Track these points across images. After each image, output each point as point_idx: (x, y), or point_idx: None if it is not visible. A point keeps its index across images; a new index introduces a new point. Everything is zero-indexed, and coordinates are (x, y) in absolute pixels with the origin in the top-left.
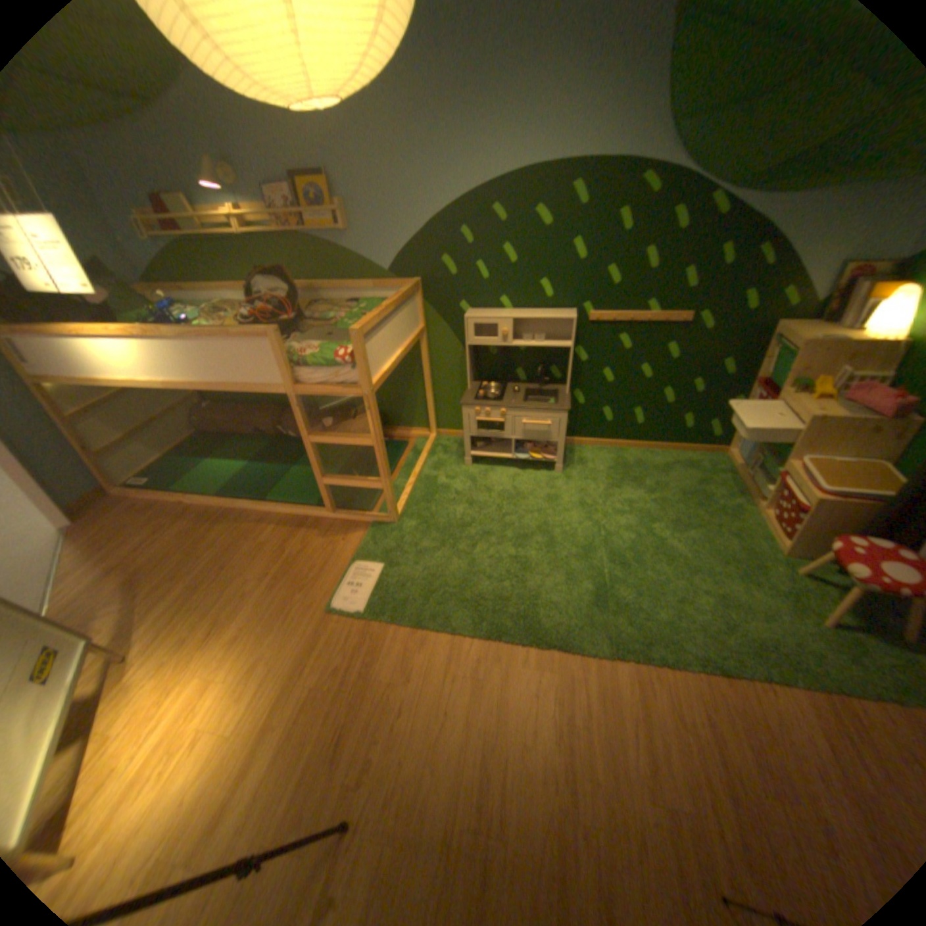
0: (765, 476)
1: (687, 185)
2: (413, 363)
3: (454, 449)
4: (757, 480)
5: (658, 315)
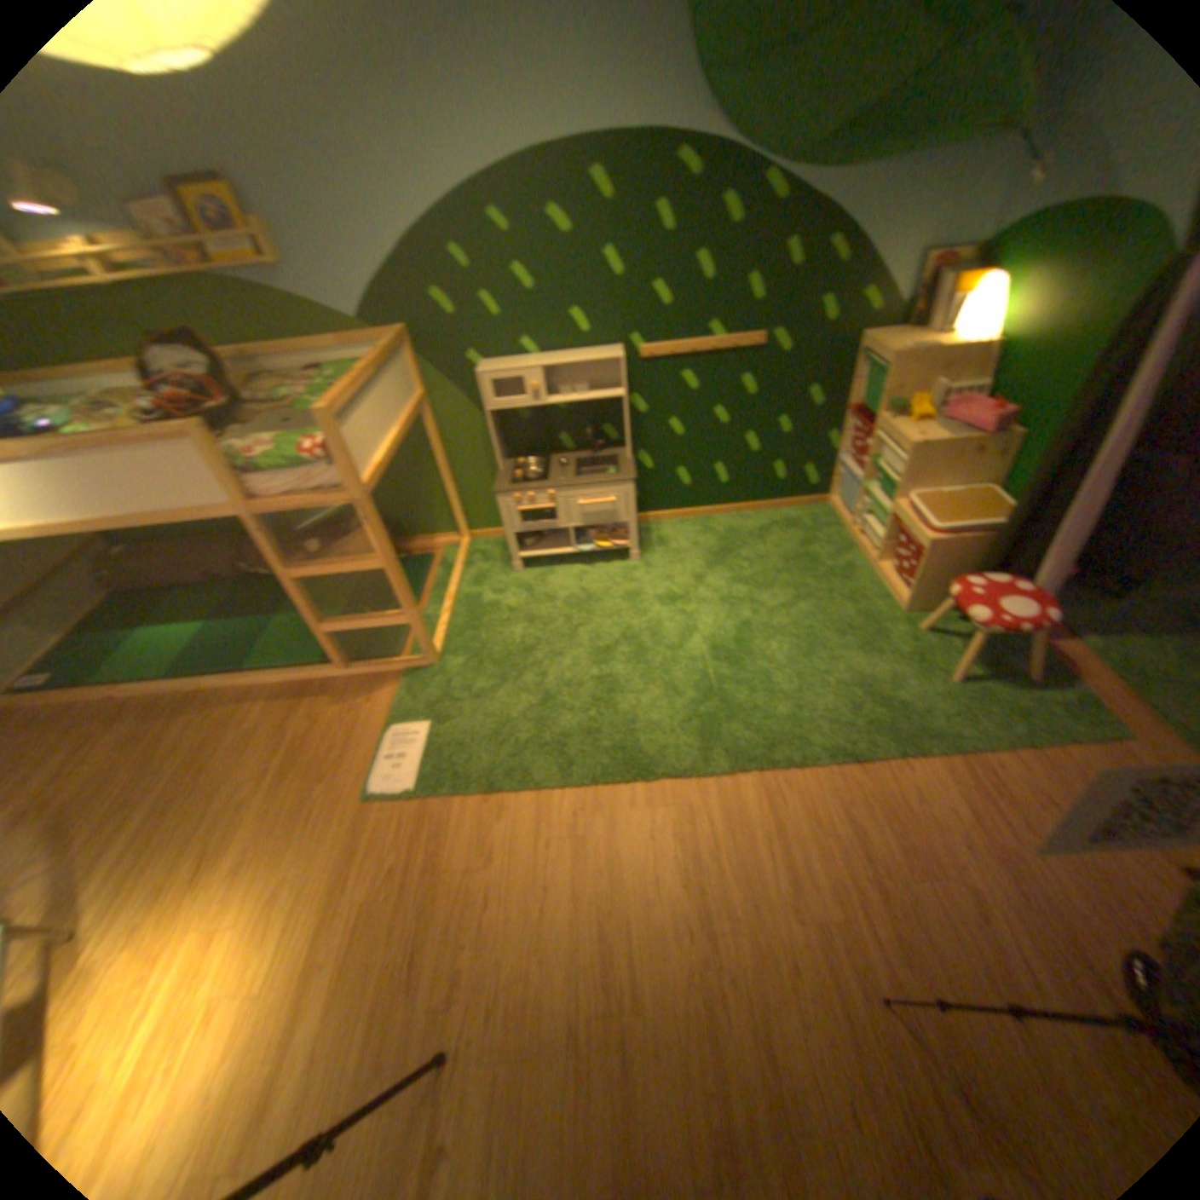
0: (871, 522)
1: (732, 163)
2: (417, 445)
3: (496, 553)
4: (863, 529)
5: (723, 340)
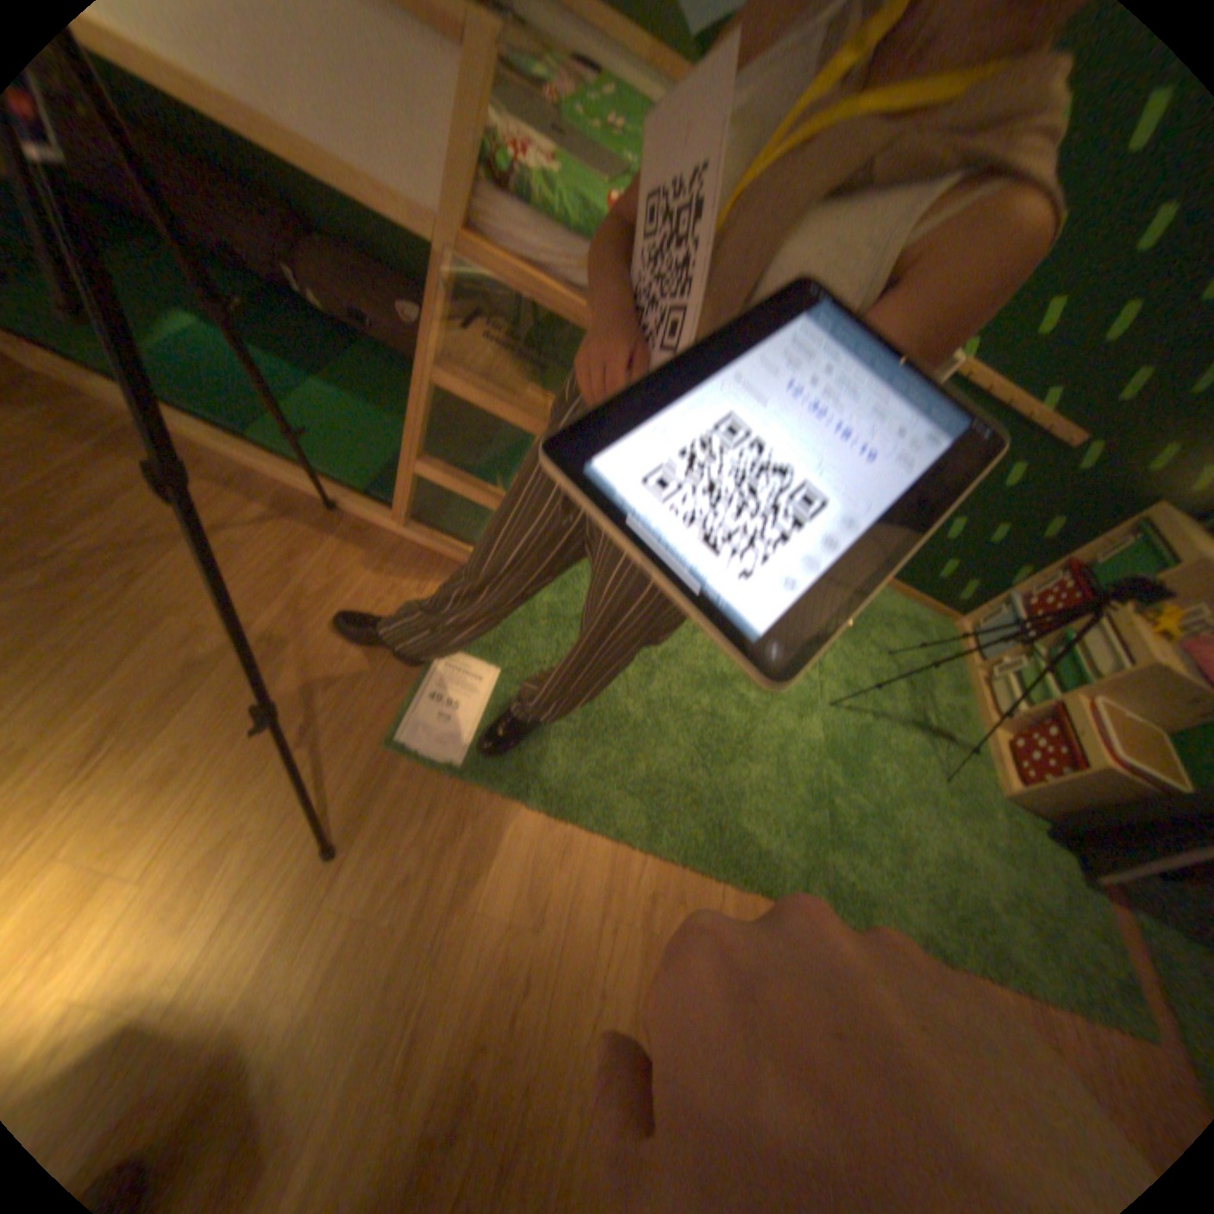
0: (1007, 684)
1: None
2: None
3: None
4: (983, 678)
5: (1044, 417)
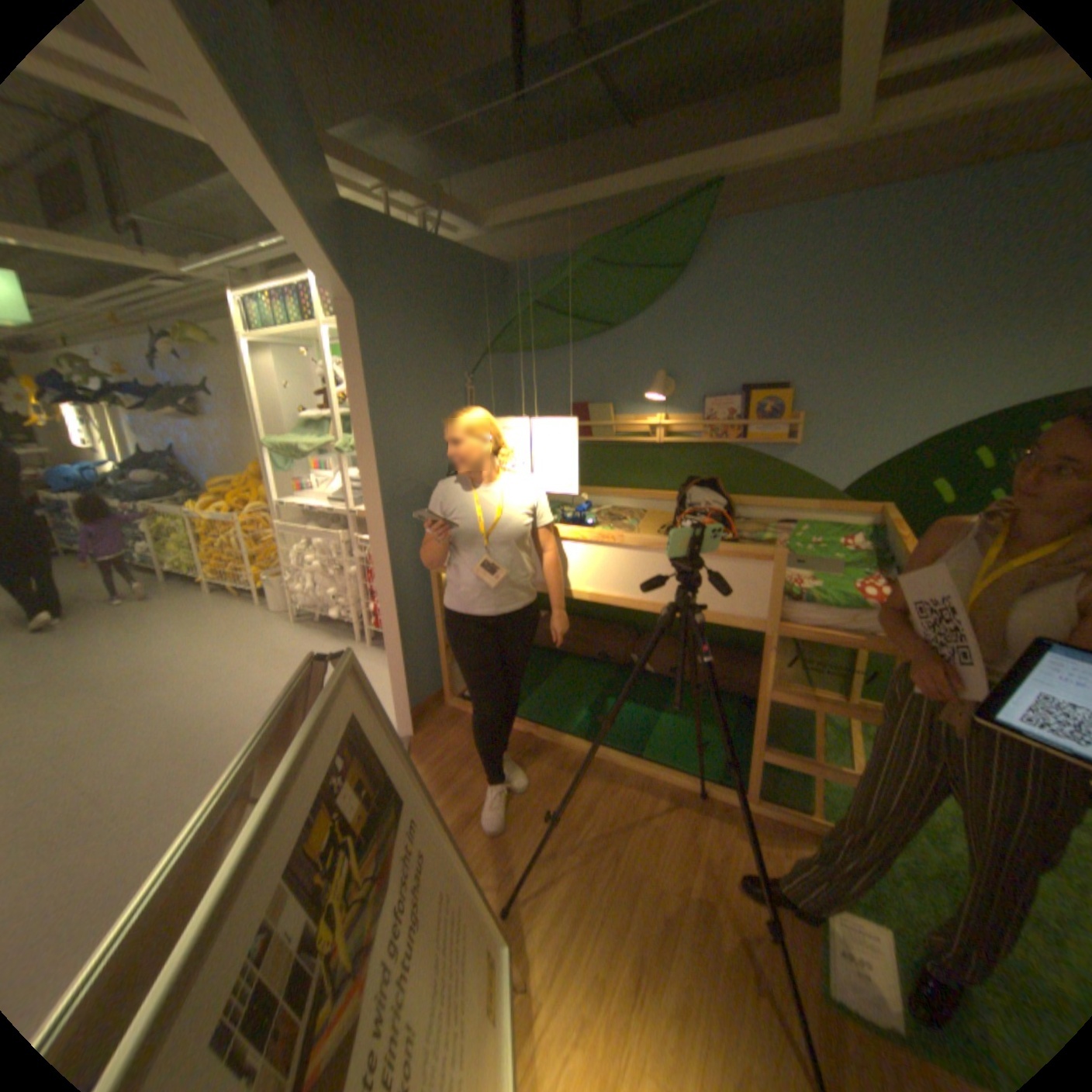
0: None
1: None
2: None
3: None
4: None
5: None
